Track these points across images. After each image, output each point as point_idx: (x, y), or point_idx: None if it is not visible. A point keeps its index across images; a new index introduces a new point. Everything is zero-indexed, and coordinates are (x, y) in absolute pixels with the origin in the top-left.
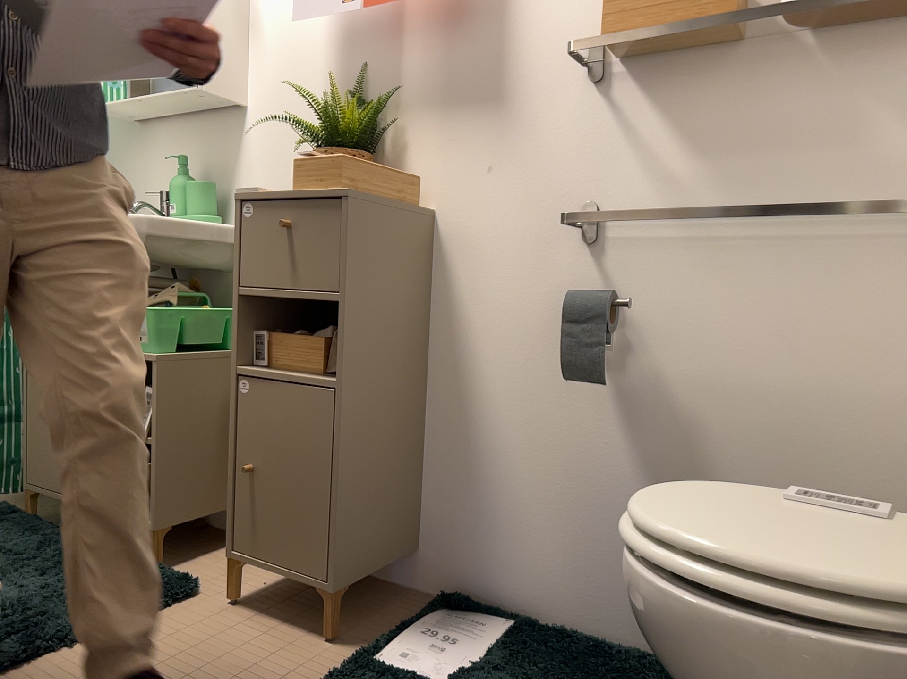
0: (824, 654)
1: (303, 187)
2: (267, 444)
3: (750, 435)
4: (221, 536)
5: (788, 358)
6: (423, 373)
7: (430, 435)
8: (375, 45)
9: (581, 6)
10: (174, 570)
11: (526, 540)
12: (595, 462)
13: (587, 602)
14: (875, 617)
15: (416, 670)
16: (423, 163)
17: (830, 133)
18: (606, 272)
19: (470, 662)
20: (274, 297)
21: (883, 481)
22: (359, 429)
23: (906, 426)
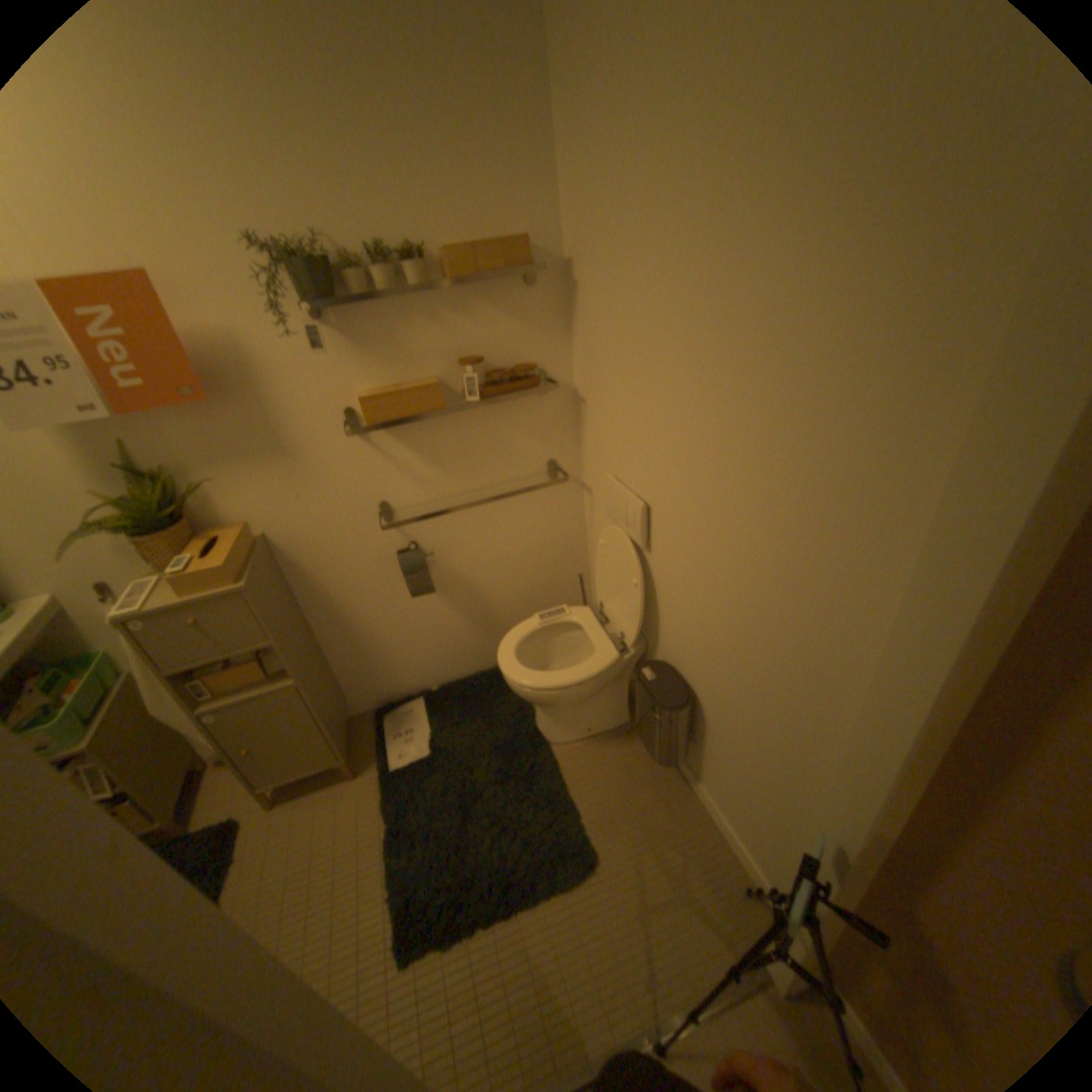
0: (588, 684)
1: (192, 594)
2: (252, 734)
3: (496, 576)
4: (184, 781)
5: (502, 542)
6: (306, 624)
7: (326, 649)
8: (119, 422)
9: (325, 384)
10: (193, 827)
11: (408, 663)
12: (431, 616)
13: (447, 668)
14: (597, 666)
15: (410, 758)
16: (234, 505)
17: (495, 444)
18: (405, 533)
19: (426, 734)
20: (205, 664)
21: (546, 571)
22: (312, 689)
23: (549, 550)
